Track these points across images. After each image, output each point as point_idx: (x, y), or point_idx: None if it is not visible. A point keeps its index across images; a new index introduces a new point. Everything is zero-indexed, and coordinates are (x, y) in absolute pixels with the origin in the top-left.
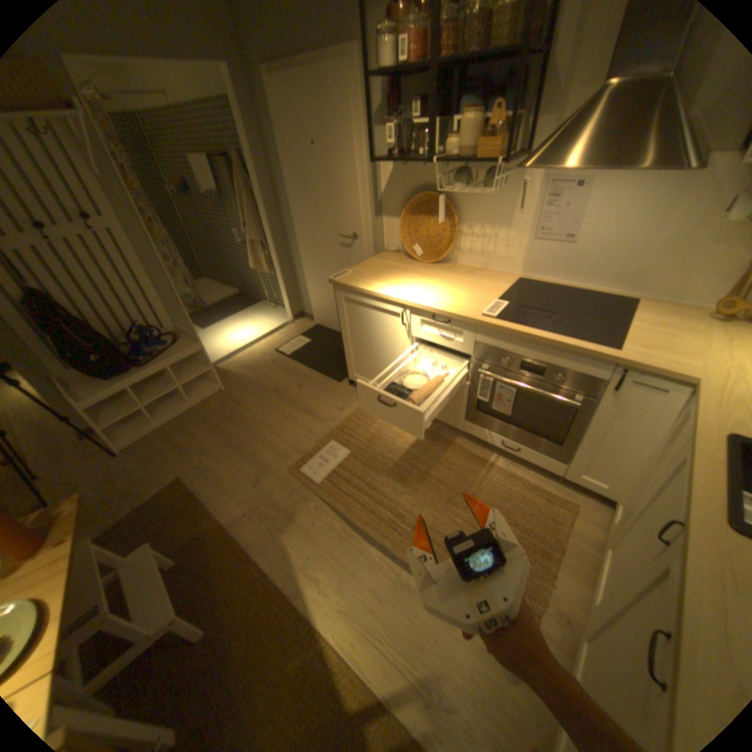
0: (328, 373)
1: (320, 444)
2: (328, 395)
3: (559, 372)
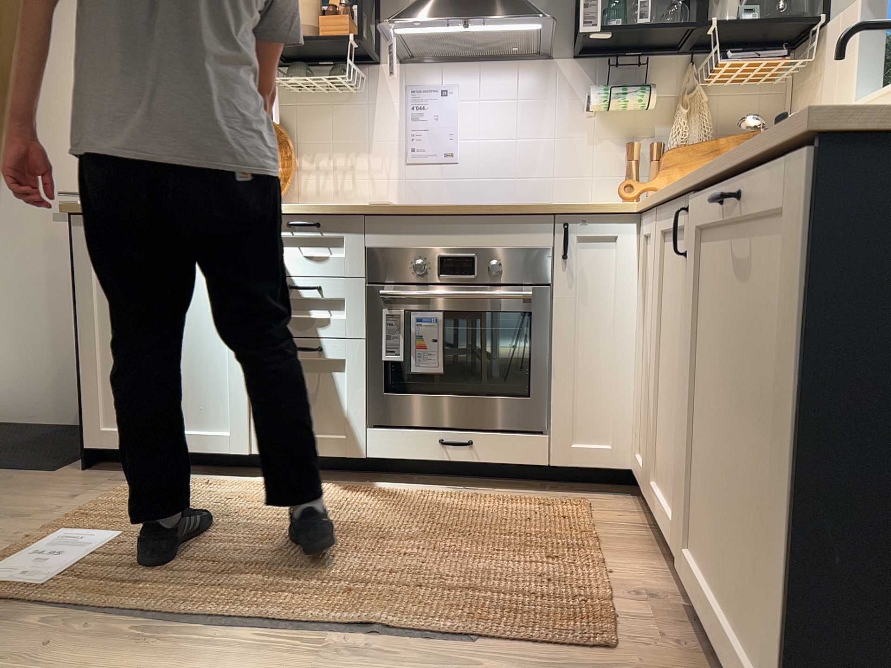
0: (17, 466)
1: (28, 543)
2: (26, 489)
3: (494, 261)
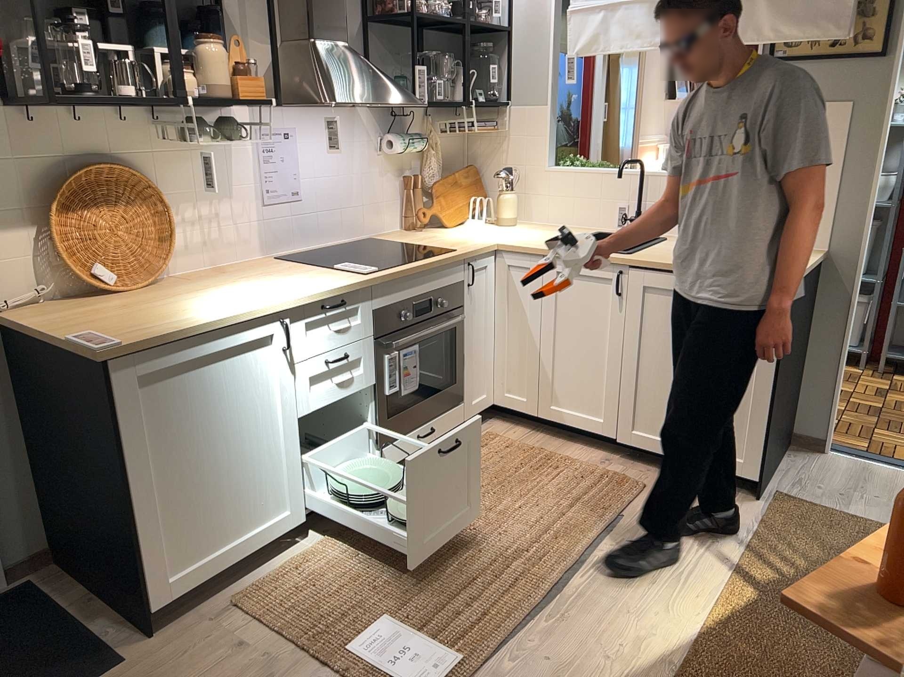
0: None
1: (354, 670)
2: None
3: (436, 297)
